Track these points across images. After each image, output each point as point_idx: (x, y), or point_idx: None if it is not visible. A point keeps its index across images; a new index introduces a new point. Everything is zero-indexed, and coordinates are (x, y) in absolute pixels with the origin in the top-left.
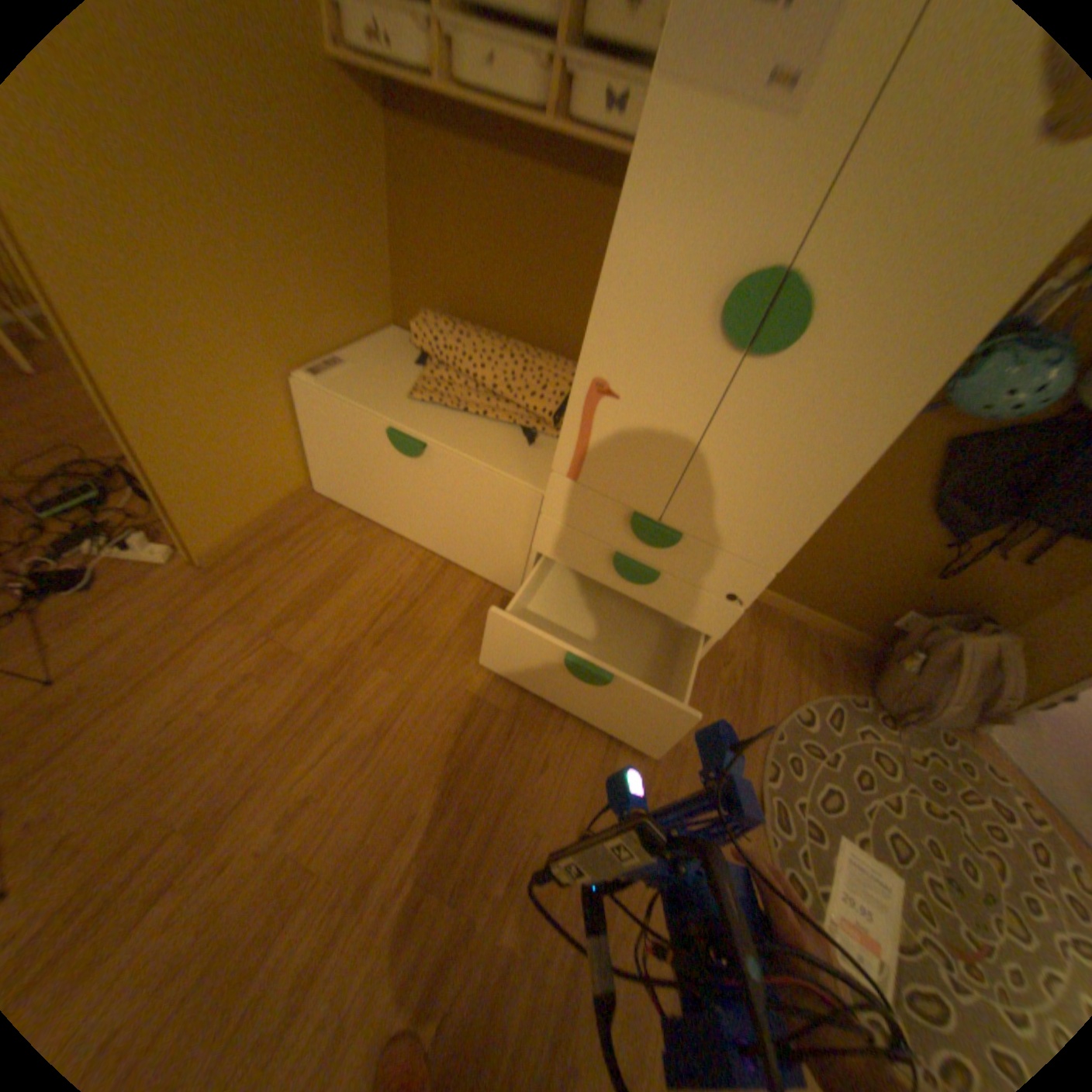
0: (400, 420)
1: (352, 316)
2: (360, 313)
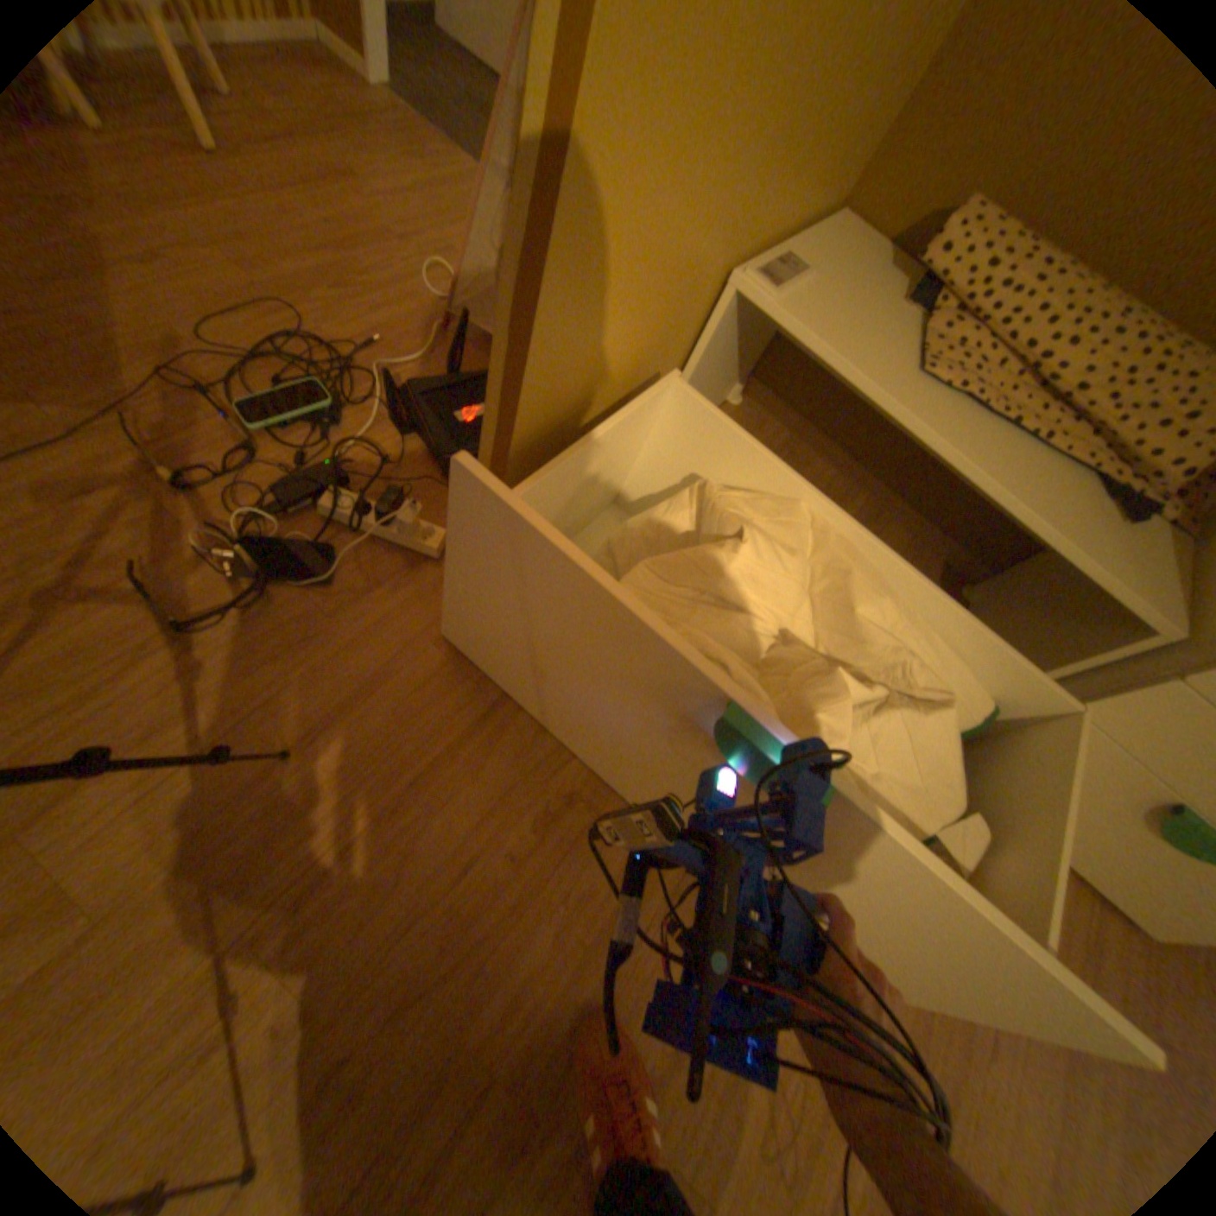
0: (928, 412)
1: (837, 166)
2: (845, 163)
